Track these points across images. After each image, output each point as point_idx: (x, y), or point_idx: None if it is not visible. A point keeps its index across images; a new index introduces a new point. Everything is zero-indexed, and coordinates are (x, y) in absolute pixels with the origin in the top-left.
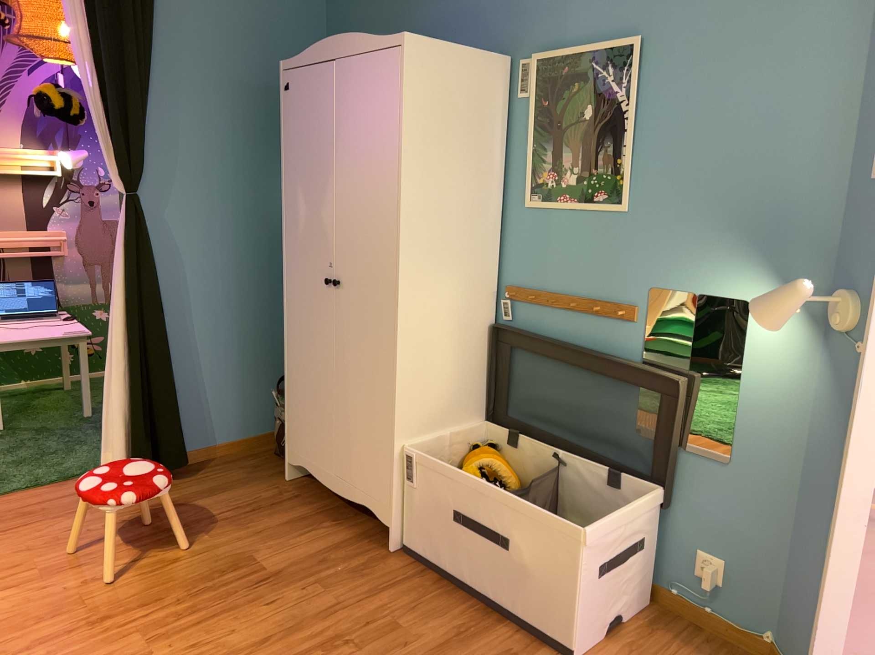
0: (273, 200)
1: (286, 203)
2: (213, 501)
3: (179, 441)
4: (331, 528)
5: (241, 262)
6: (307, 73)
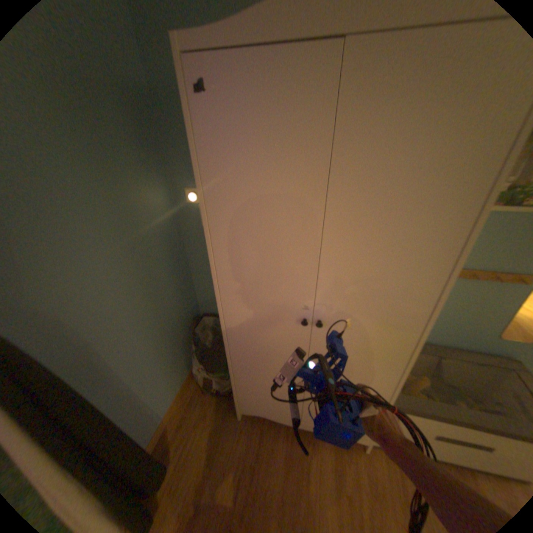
0: (139, 218)
1: (218, 246)
2: (216, 487)
3: (157, 465)
4: (316, 455)
5: (133, 290)
6: (260, 56)
